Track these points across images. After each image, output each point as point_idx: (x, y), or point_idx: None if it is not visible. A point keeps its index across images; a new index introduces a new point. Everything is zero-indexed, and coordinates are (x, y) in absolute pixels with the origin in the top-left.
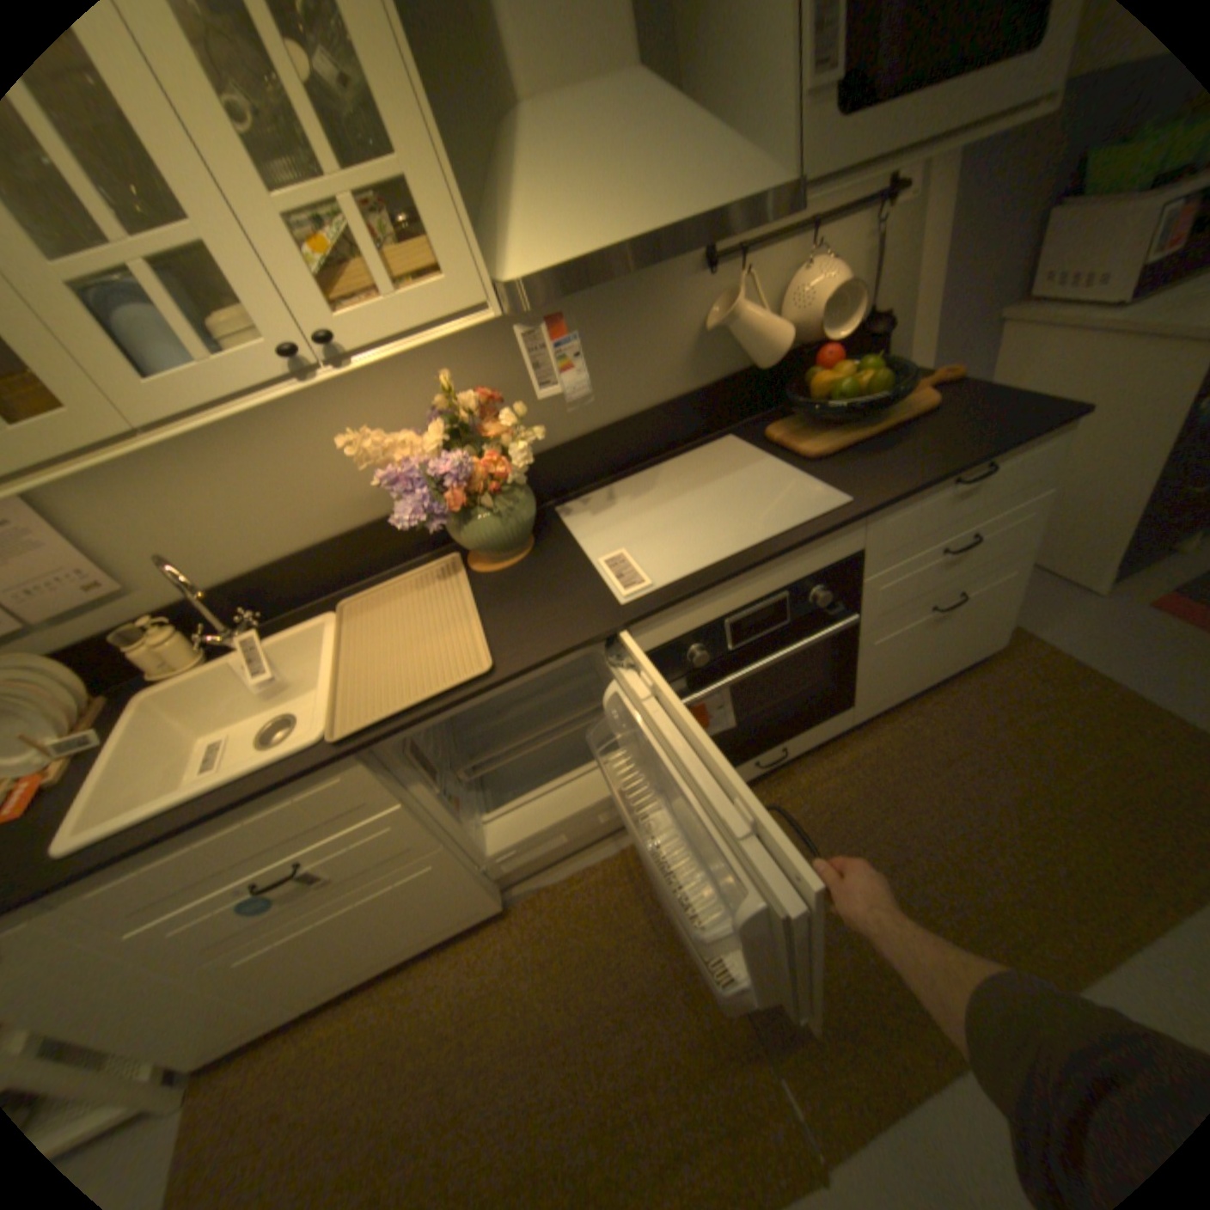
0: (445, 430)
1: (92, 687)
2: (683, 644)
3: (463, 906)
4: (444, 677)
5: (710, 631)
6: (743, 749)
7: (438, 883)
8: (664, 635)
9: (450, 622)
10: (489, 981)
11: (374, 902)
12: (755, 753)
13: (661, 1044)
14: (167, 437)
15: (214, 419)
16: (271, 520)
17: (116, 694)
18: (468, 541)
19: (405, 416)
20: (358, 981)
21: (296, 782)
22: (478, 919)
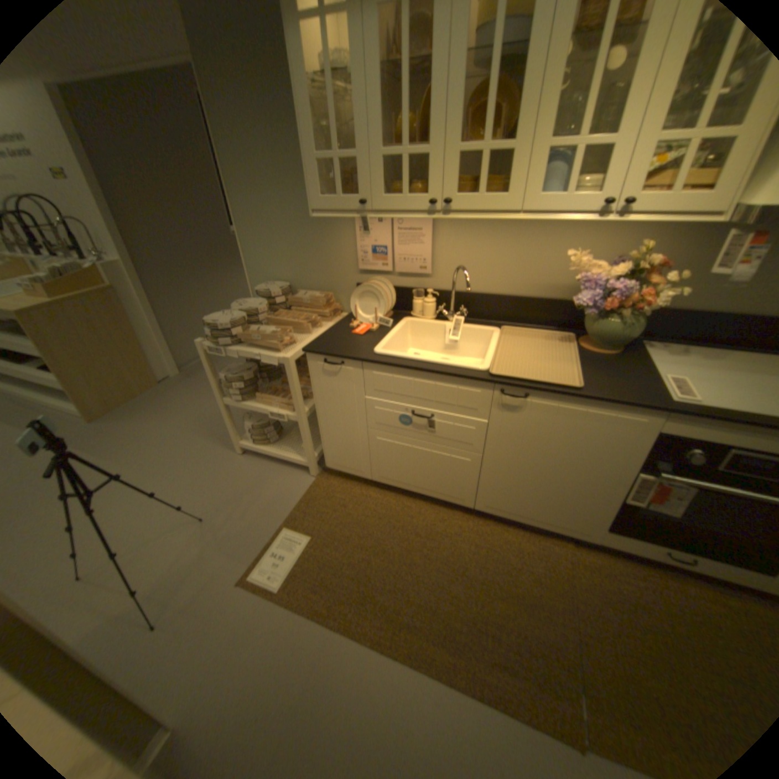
0: (628, 269)
1: (400, 305)
2: (693, 445)
3: (463, 490)
4: (553, 378)
5: (717, 450)
6: (670, 537)
7: (466, 470)
8: (687, 432)
9: (561, 360)
10: (449, 531)
11: (439, 456)
12: (675, 546)
13: (522, 623)
14: (496, 220)
15: (519, 220)
16: (503, 275)
17: (407, 312)
18: (595, 329)
19: (606, 254)
20: (400, 485)
21: (468, 380)
22: (462, 502)
